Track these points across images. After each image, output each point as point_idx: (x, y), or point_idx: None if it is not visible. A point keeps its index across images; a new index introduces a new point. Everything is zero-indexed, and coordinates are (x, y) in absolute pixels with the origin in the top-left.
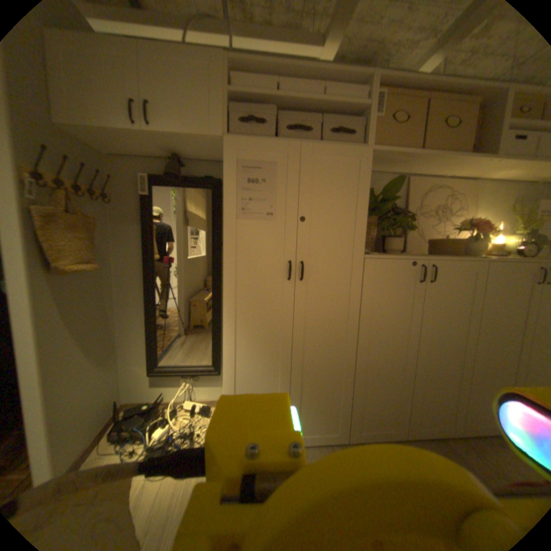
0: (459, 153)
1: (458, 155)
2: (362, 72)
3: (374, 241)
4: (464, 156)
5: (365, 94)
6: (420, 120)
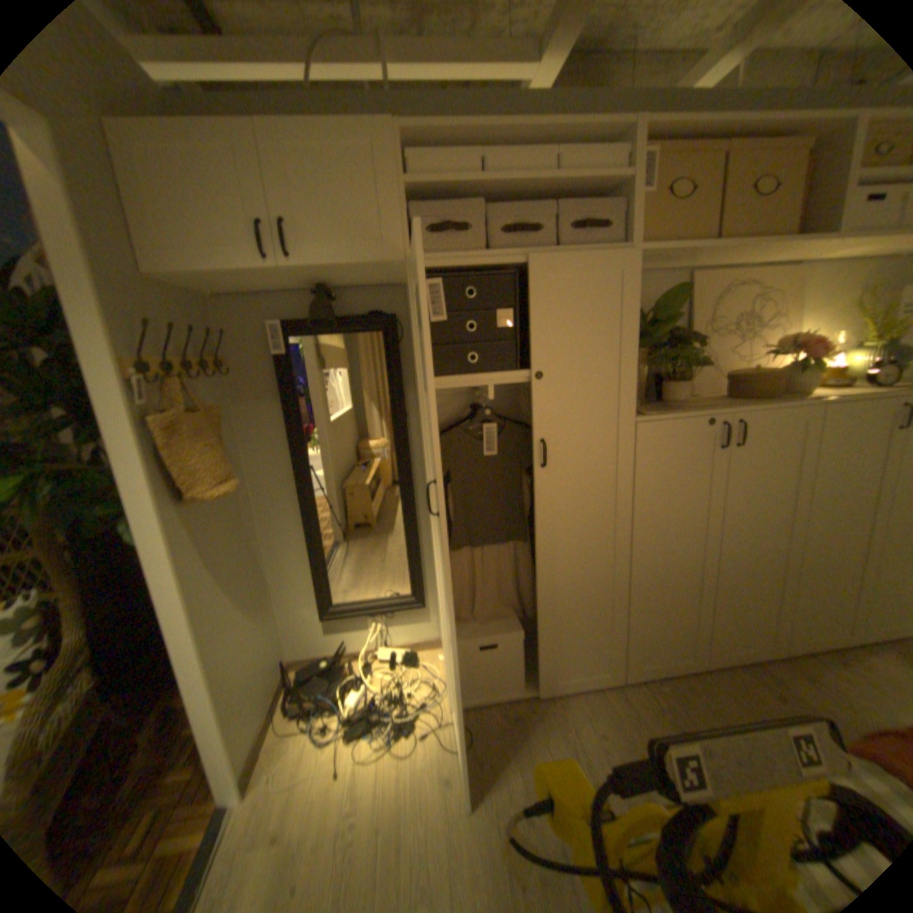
0: (775, 240)
1: (775, 243)
2: (616, 125)
3: (641, 385)
4: (784, 243)
5: (622, 161)
6: (711, 188)
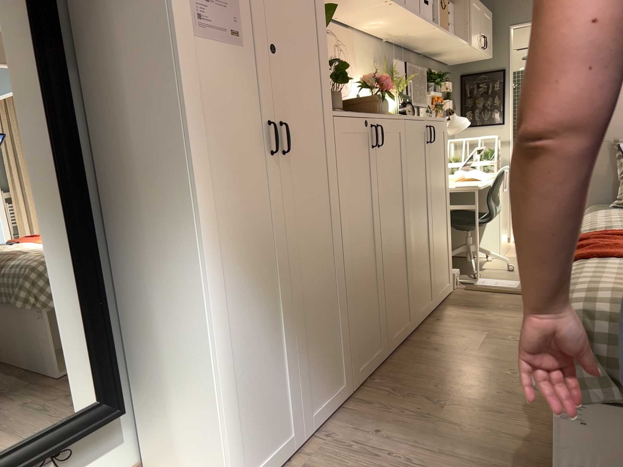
0: None
1: None
2: None
3: None
4: None
5: None
6: None
